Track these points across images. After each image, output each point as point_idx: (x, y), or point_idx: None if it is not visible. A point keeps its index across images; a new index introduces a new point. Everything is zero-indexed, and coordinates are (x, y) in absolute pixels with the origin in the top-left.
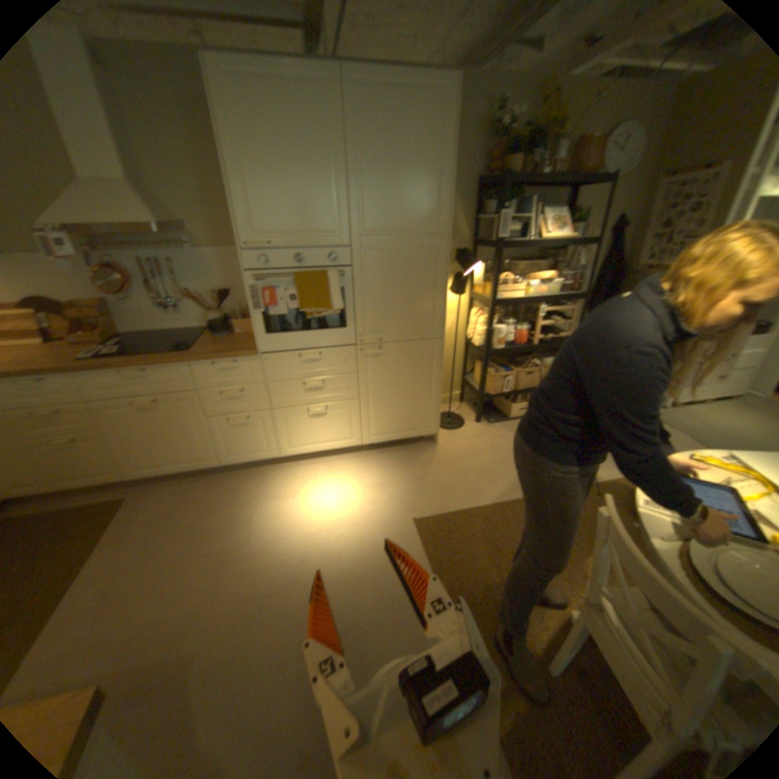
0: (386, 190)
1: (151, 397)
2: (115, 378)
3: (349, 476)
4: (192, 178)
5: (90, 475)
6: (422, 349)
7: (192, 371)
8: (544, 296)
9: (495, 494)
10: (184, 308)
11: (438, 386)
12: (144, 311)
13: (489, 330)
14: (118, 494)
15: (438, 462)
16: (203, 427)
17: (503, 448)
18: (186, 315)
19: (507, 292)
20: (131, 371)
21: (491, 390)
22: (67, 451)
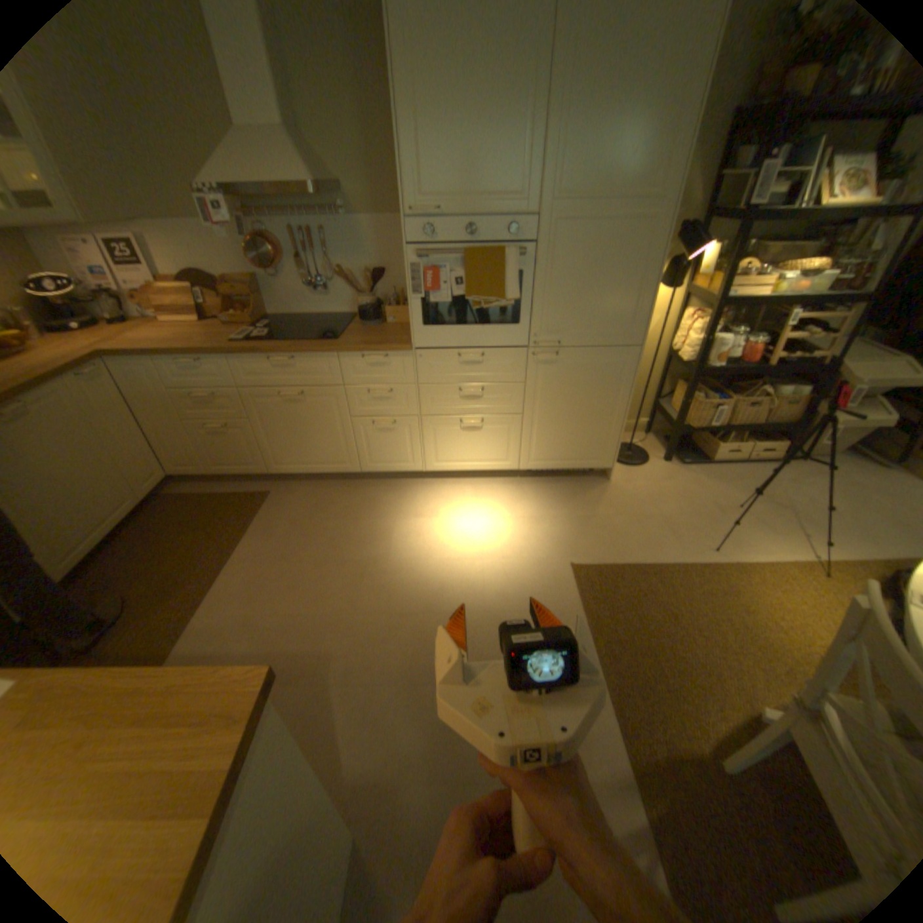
0: (597, 132)
1: (297, 390)
2: (263, 366)
3: (499, 505)
4: (350, 125)
5: (238, 465)
6: (611, 359)
7: (339, 365)
8: (802, 295)
9: (679, 552)
10: (332, 291)
11: (624, 409)
12: (291, 292)
13: (706, 341)
14: (261, 488)
15: (608, 503)
16: (346, 429)
17: (697, 498)
18: (334, 299)
19: (745, 287)
20: (279, 359)
21: (693, 422)
22: (218, 438)
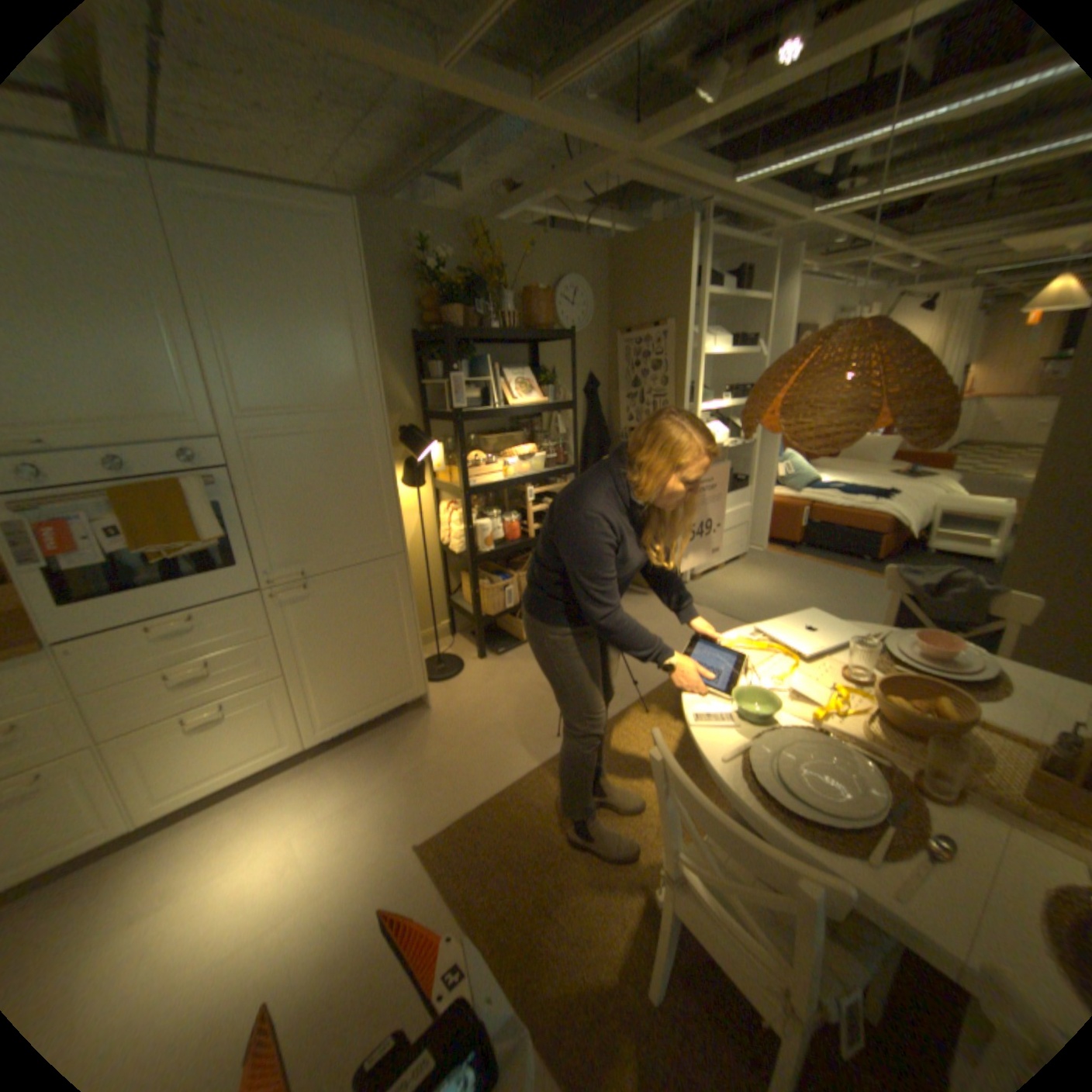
0: (267, 349)
1: None
2: None
3: (287, 816)
4: None
5: None
6: (376, 574)
7: None
8: (528, 475)
9: (525, 758)
10: None
11: (412, 623)
12: None
13: (469, 529)
14: None
15: (435, 737)
16: None
17: (522, 686)
18: None
19: (481, 476)
20: None
21: (489, 609)
22: None
